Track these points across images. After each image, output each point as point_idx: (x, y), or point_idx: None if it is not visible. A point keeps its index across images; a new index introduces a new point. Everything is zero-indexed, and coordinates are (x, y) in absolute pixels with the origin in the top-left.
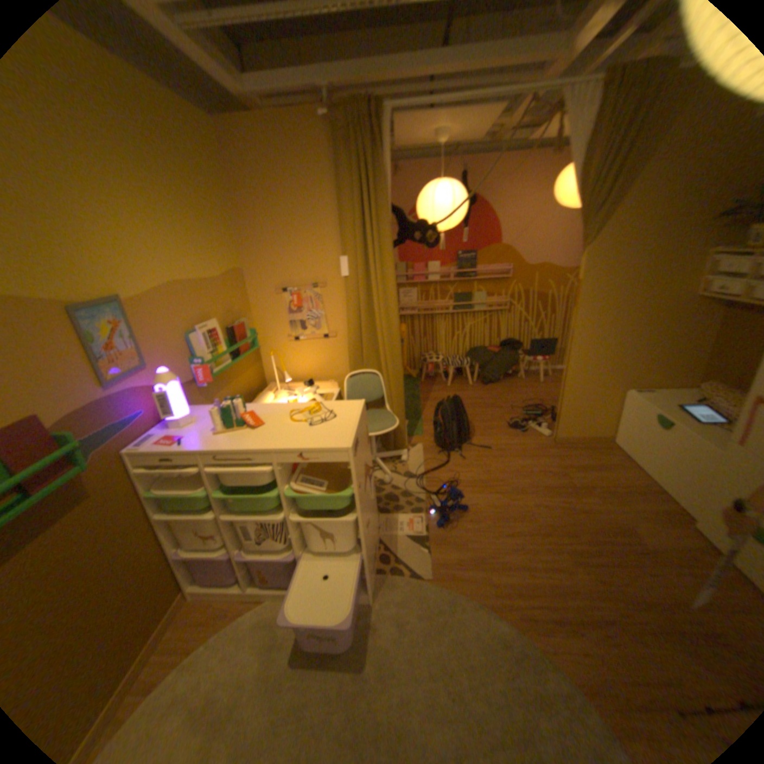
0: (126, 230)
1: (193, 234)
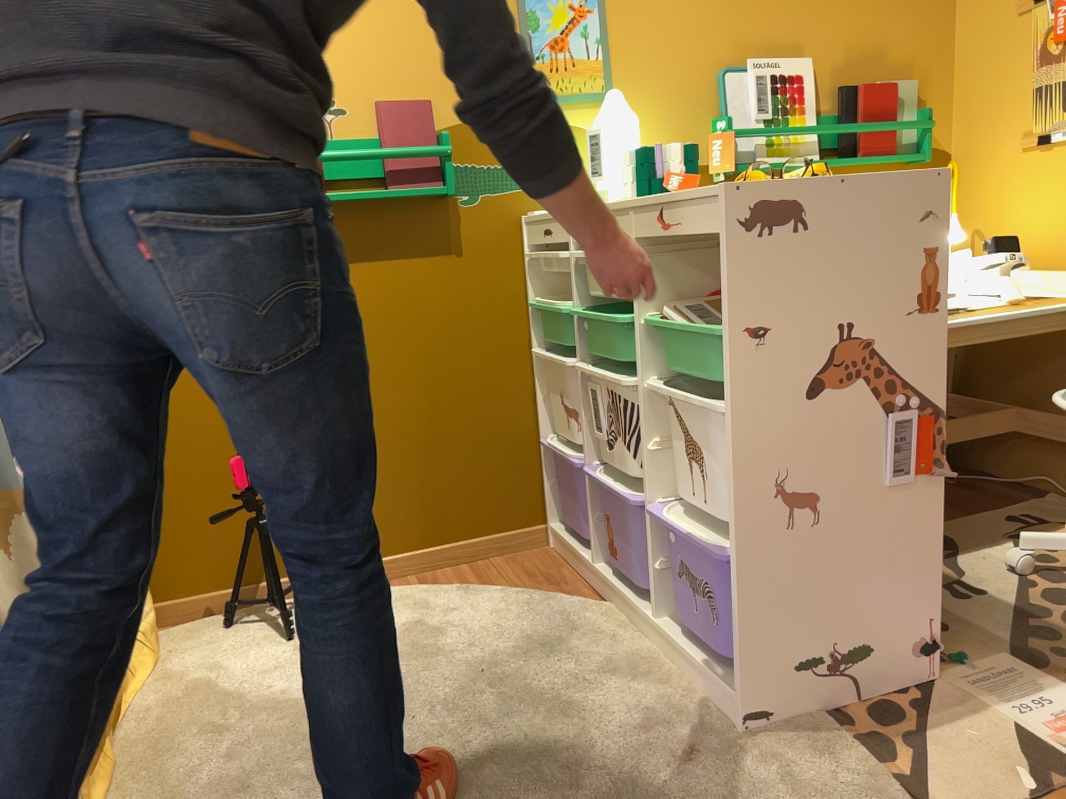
0: None
1: None
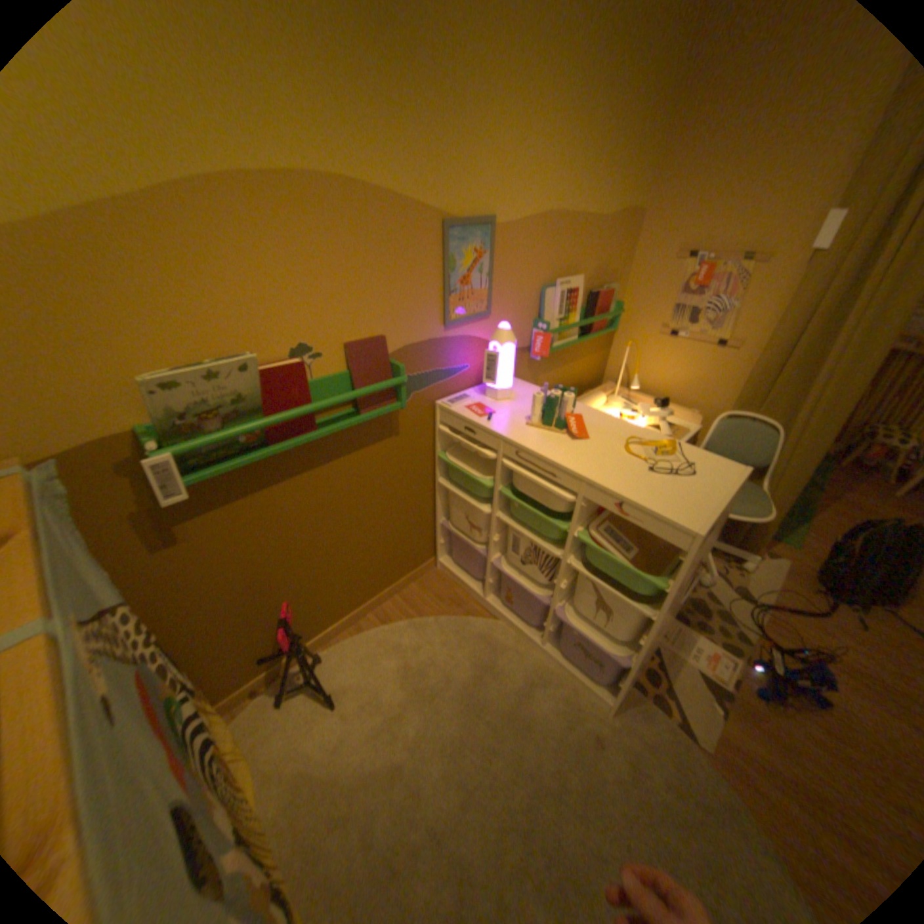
0: (533, 126)
1: (608, 142)
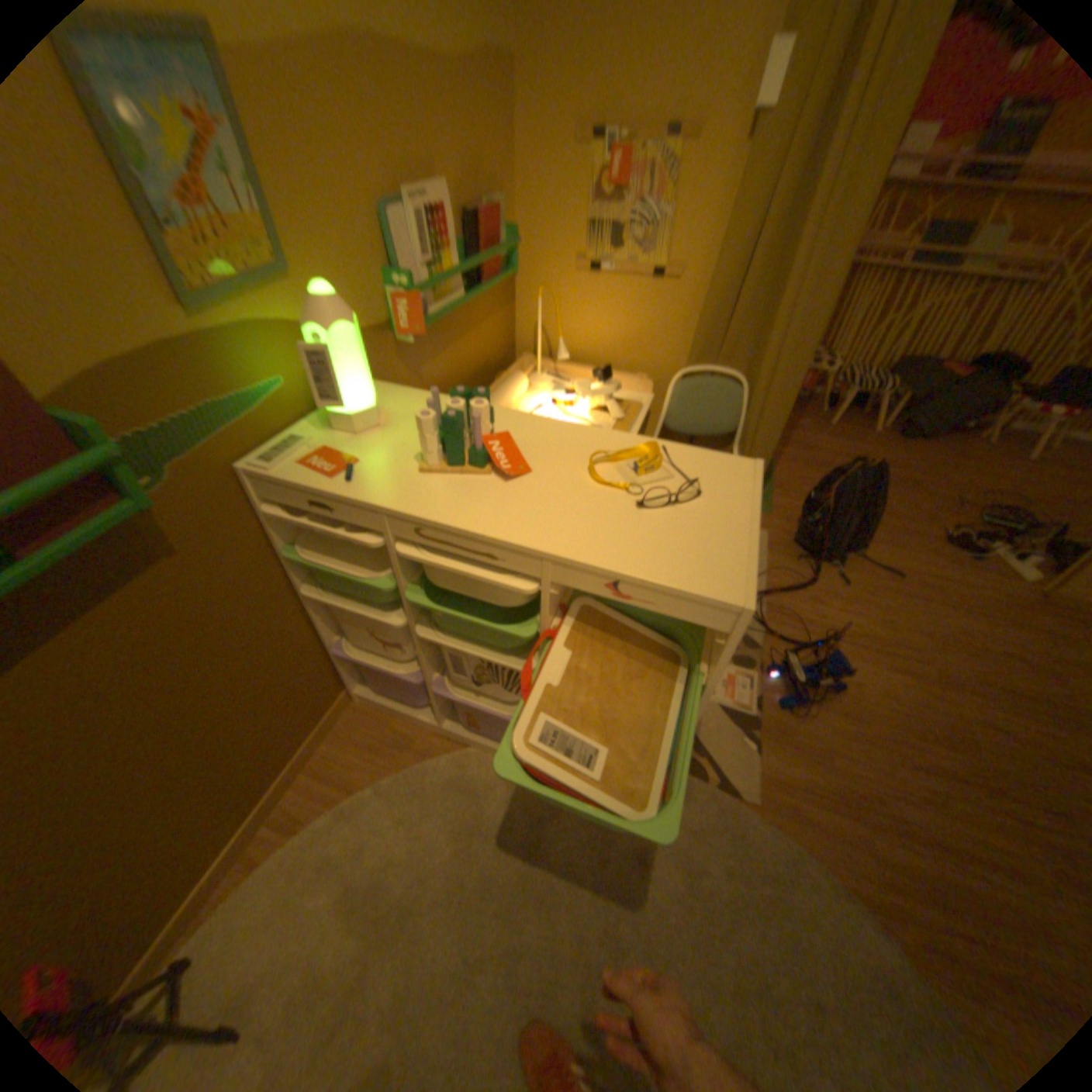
0: None
1: None
